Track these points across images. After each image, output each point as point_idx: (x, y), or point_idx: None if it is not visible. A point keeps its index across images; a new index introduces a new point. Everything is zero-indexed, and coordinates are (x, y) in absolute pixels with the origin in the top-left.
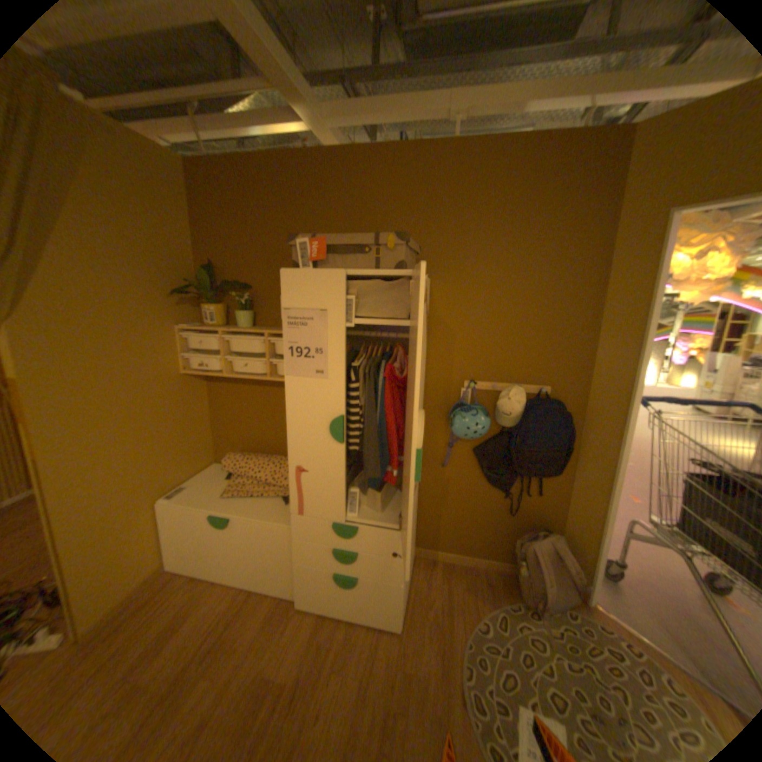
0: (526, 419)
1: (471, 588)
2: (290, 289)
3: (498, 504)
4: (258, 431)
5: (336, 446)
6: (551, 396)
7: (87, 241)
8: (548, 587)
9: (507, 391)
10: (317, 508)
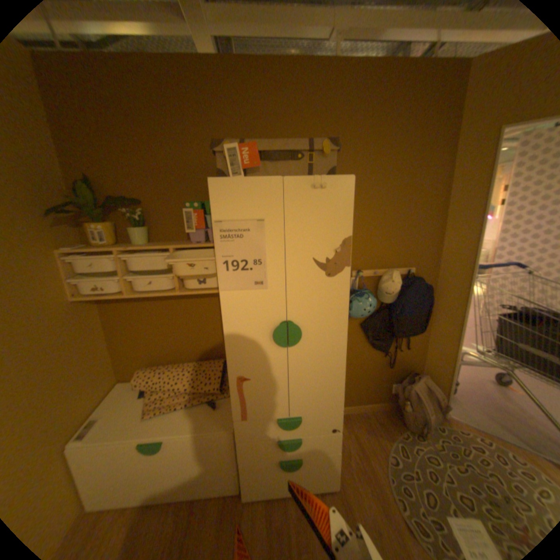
0: (403, 295)
1: (369, 430)
2: (221, 199)
3: (379, 362)
4: (164, 344)
5: (279, 350)
6: (414, 274)
7: None
8: (426, 414)
9: (388, 275)
10: (261, 410)
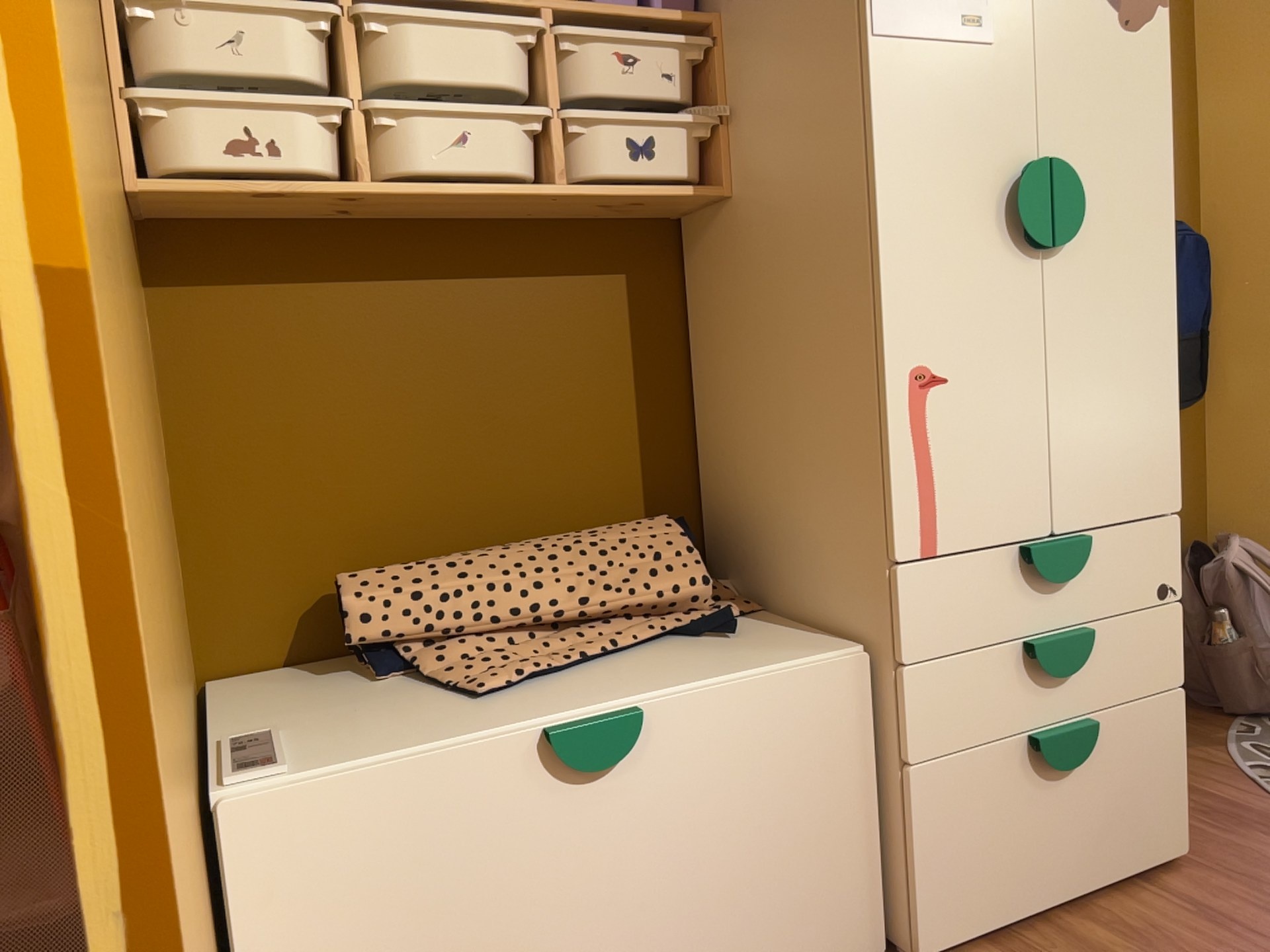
0: None
1: None
2: None
3: None
4: (425, 470)
5: (1023, 264)
6: None
7: None
8: None
9: None
10: (980, 506)
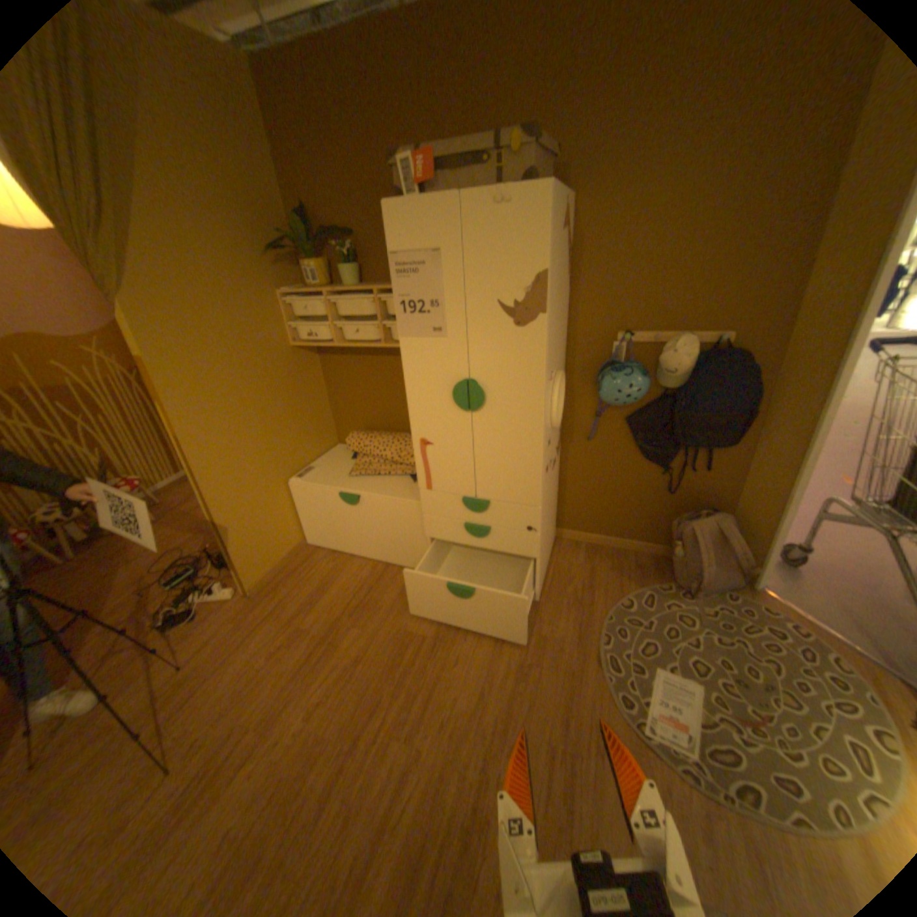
0: (696, 376)
1: (617, 567)
2: (394, 227)
3: (654, 481)
4: (379, 408)
5: (461, 415)
6: (734, 345)
7: (168, 193)
8: (705, 566)
9: (672, 341)
10: (446, 482)
